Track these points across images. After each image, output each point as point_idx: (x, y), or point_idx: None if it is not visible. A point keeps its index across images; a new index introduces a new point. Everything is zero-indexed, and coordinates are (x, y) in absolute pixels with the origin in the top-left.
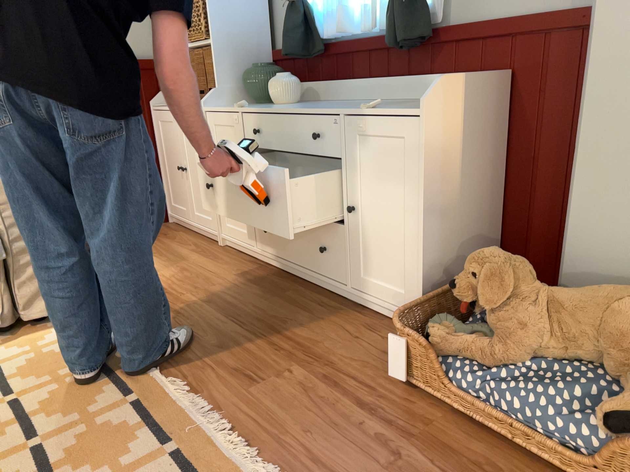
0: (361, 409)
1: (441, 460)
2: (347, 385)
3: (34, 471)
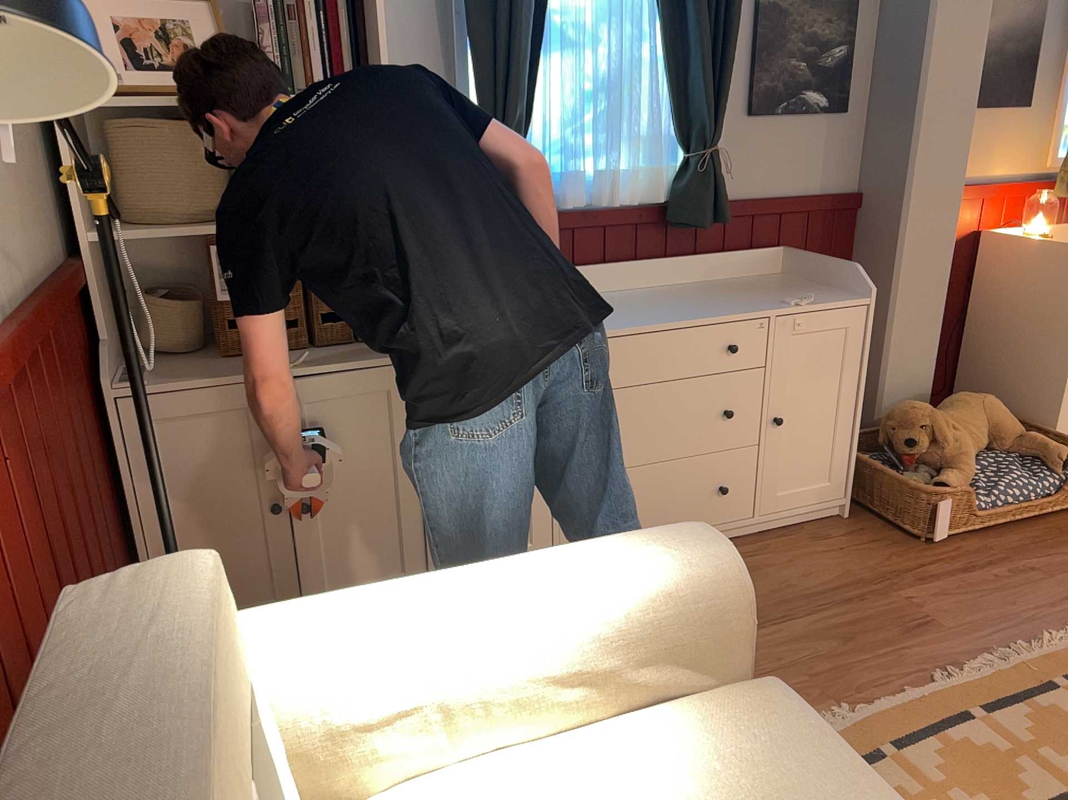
0: (974, 572)
1: (1034, 554)
2: (935, 571)
3: None
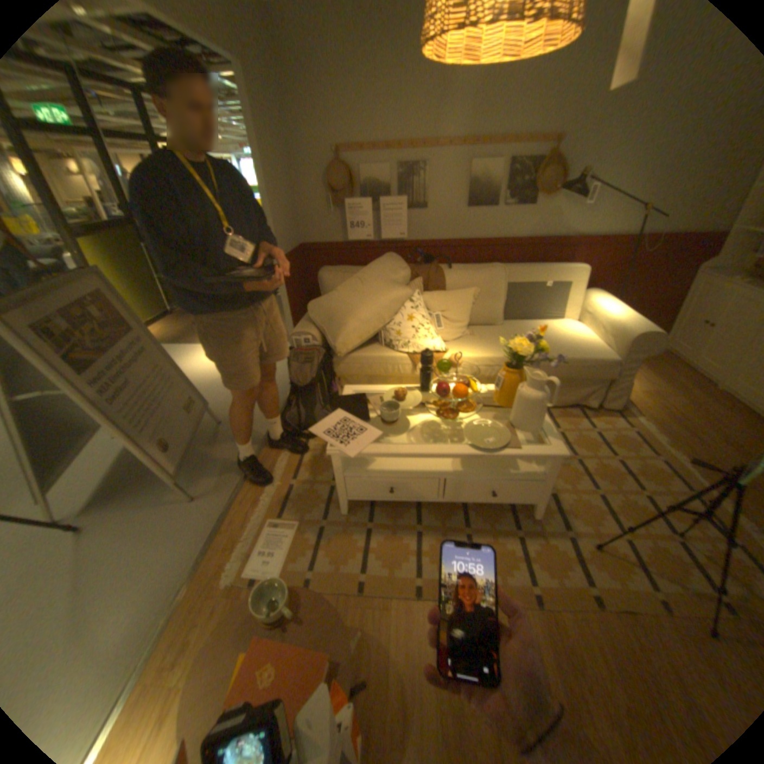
0: None
1: None
2: None
3: (656, 511)
